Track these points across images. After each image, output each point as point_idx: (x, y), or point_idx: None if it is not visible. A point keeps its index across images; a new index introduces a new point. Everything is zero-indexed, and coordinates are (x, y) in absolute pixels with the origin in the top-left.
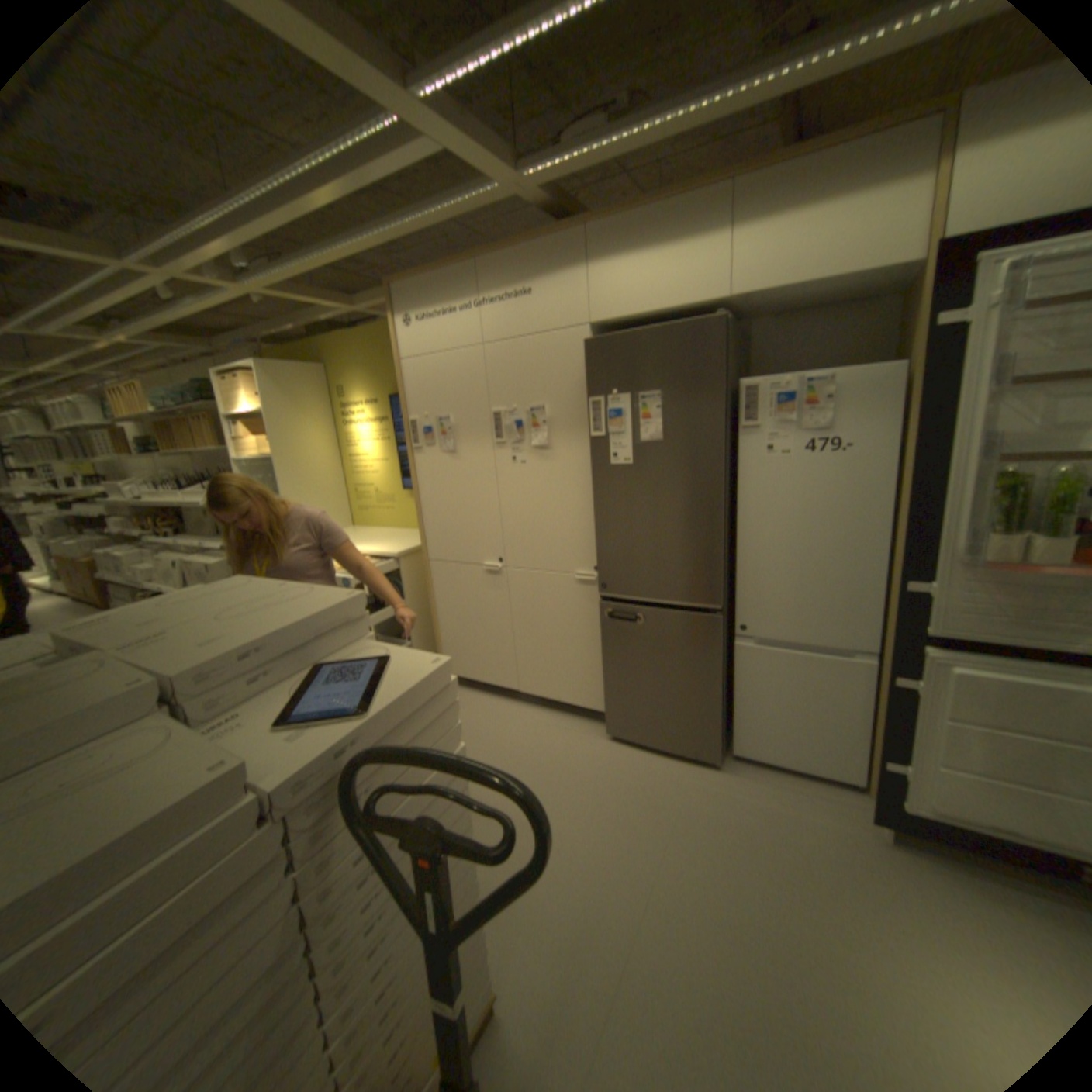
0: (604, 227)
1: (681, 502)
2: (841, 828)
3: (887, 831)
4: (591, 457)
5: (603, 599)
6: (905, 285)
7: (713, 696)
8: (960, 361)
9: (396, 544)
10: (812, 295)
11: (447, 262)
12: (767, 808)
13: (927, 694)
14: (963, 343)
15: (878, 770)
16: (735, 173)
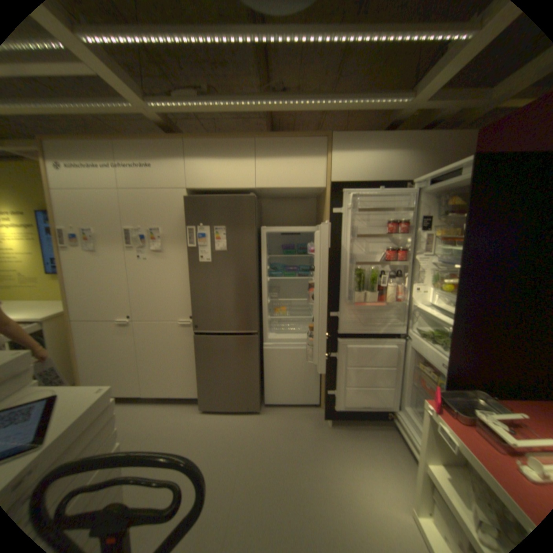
0: (195, 144)
1: (237, 281)
2: (312, 426)
3: (329, 421)
4: (188, 258)
5: (196, 334)
6: (318, 196)
7: (255, 377)
8: (341, 227)
9: (42, 312)
10: (287, 194)
11: (94, 139)
12: (282, 427)
13: (339, 358)
14: (341, 221)
15: (323, 395)
16: (256, 137)
